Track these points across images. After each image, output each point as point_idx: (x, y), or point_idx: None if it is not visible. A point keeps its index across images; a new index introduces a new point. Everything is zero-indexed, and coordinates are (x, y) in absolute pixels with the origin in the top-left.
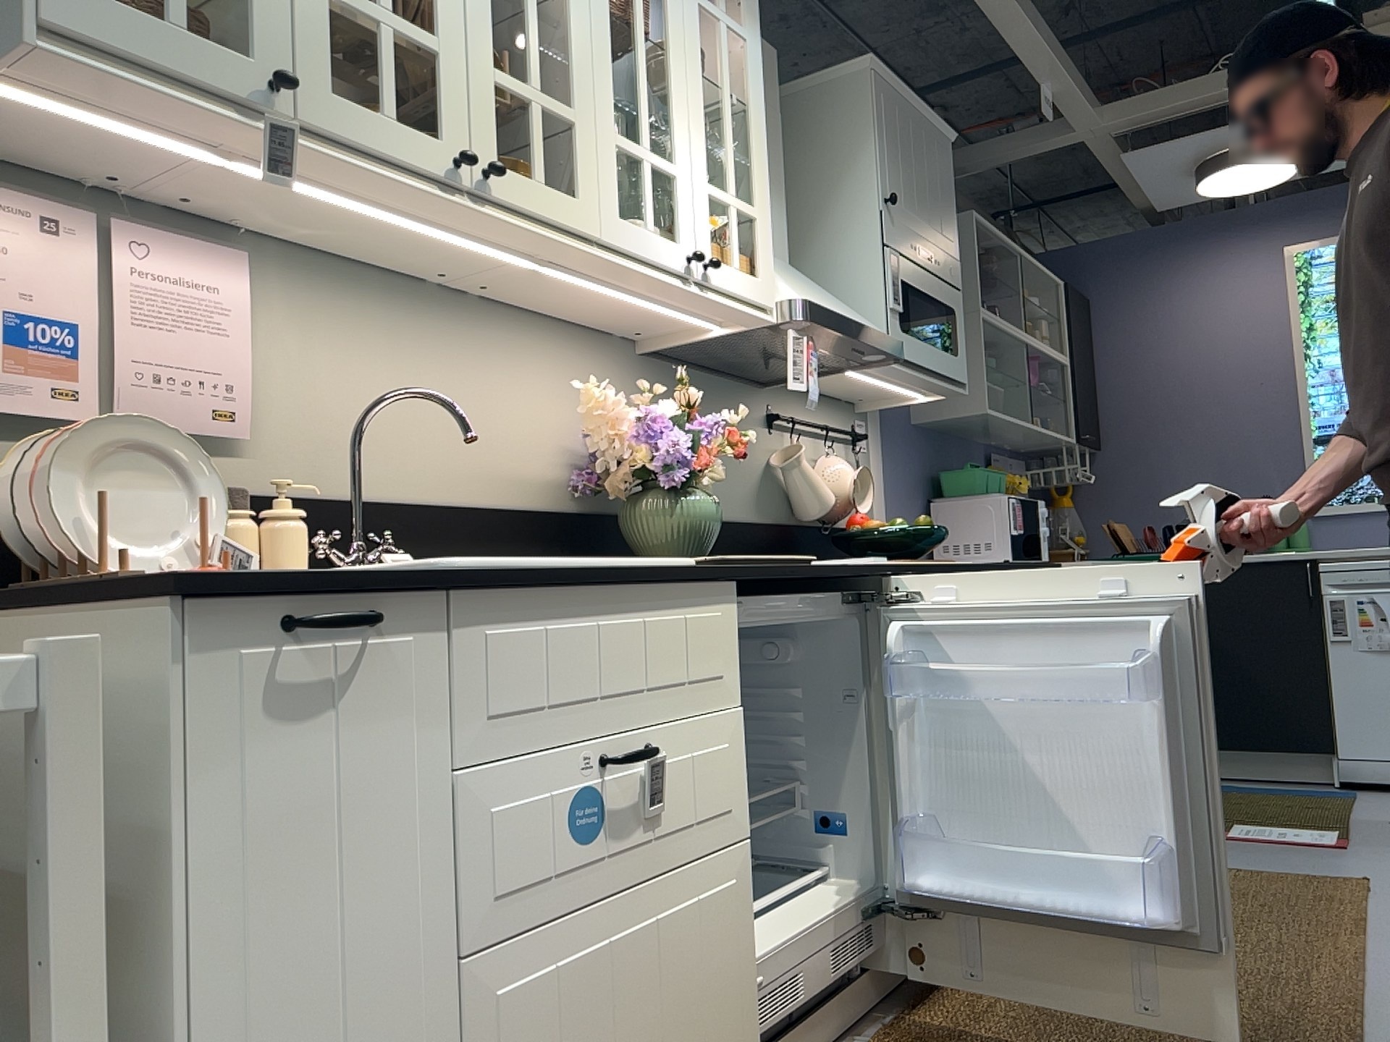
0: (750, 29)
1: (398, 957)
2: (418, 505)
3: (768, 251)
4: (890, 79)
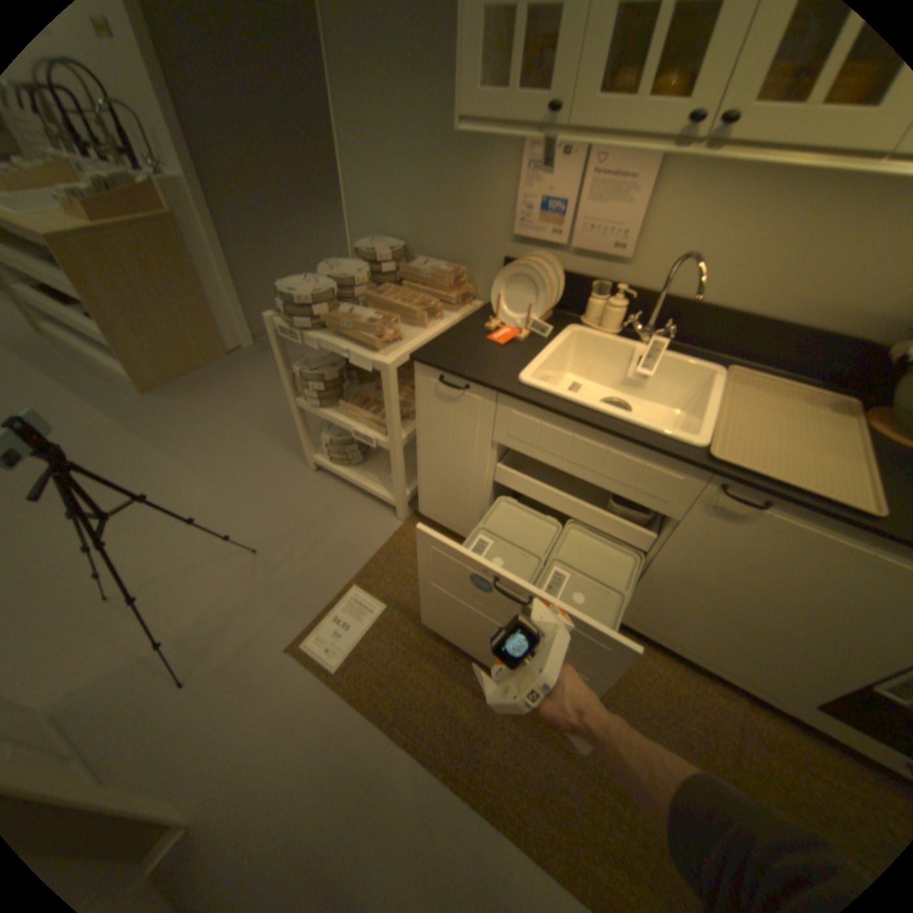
0: None
1: (469, 469)
2: (729, 308)
3: None
4: None
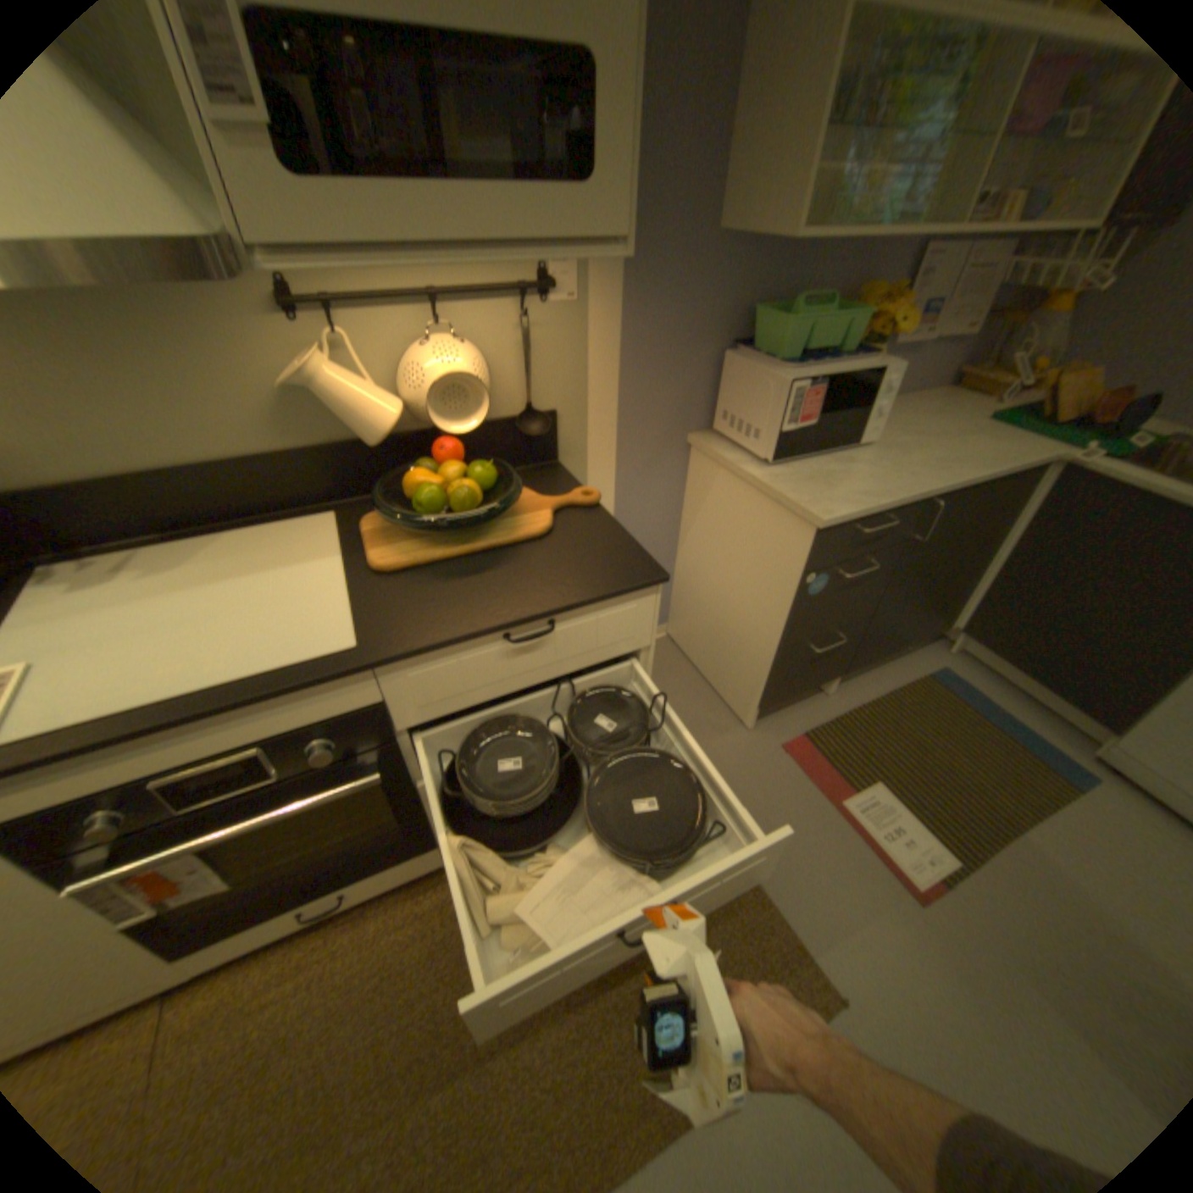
0: None
1: None
2: None
3: None
4: None
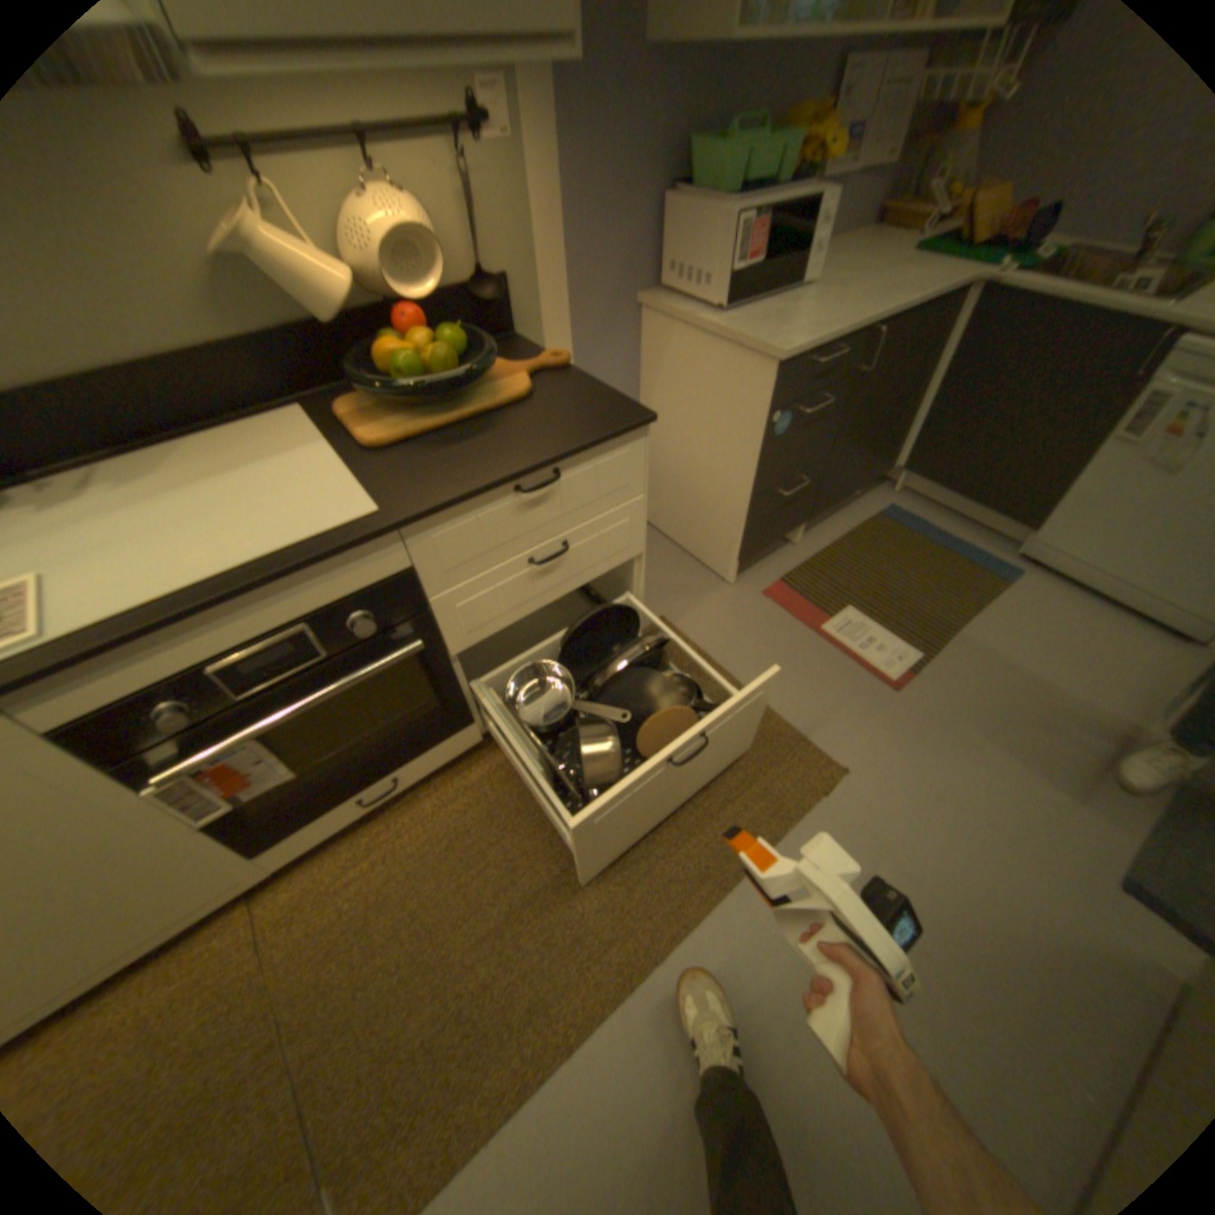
0: None
1: None
2: None
3: None
4: None
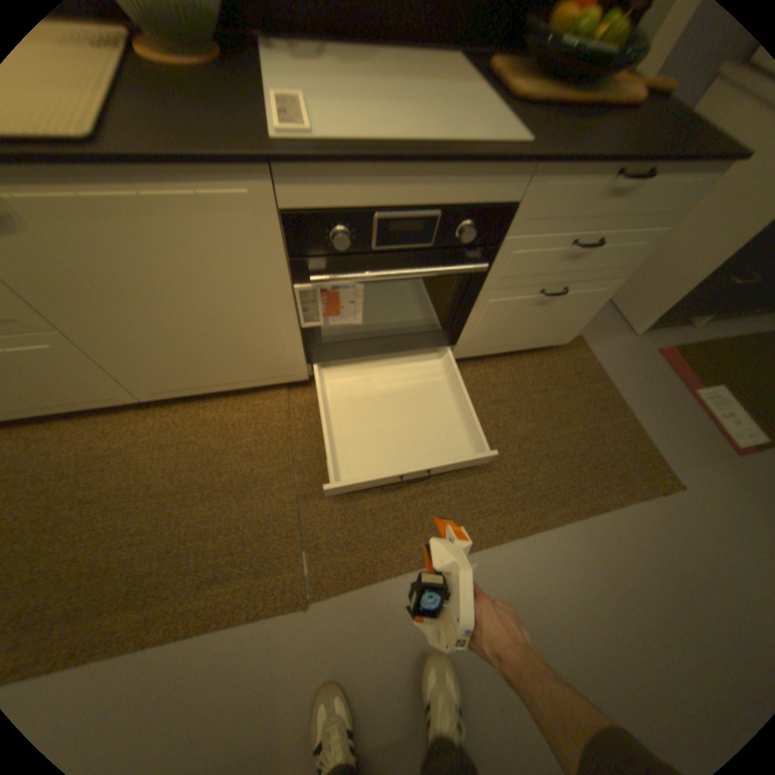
0: None
1: None
2: None
3: None
4: None
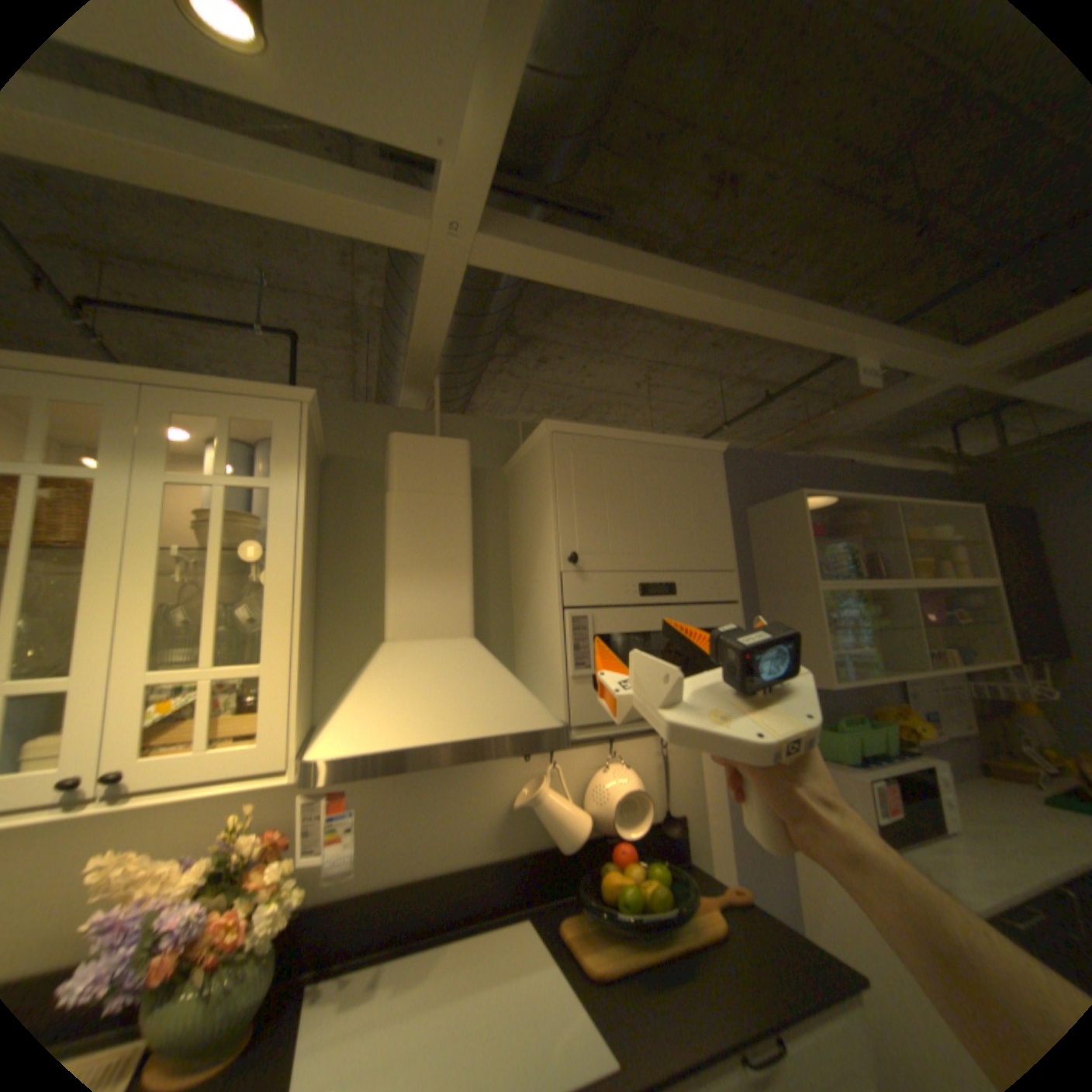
0: (276, 471)
1: None
2: None
3: (279, 703)
4: (583, 429)
